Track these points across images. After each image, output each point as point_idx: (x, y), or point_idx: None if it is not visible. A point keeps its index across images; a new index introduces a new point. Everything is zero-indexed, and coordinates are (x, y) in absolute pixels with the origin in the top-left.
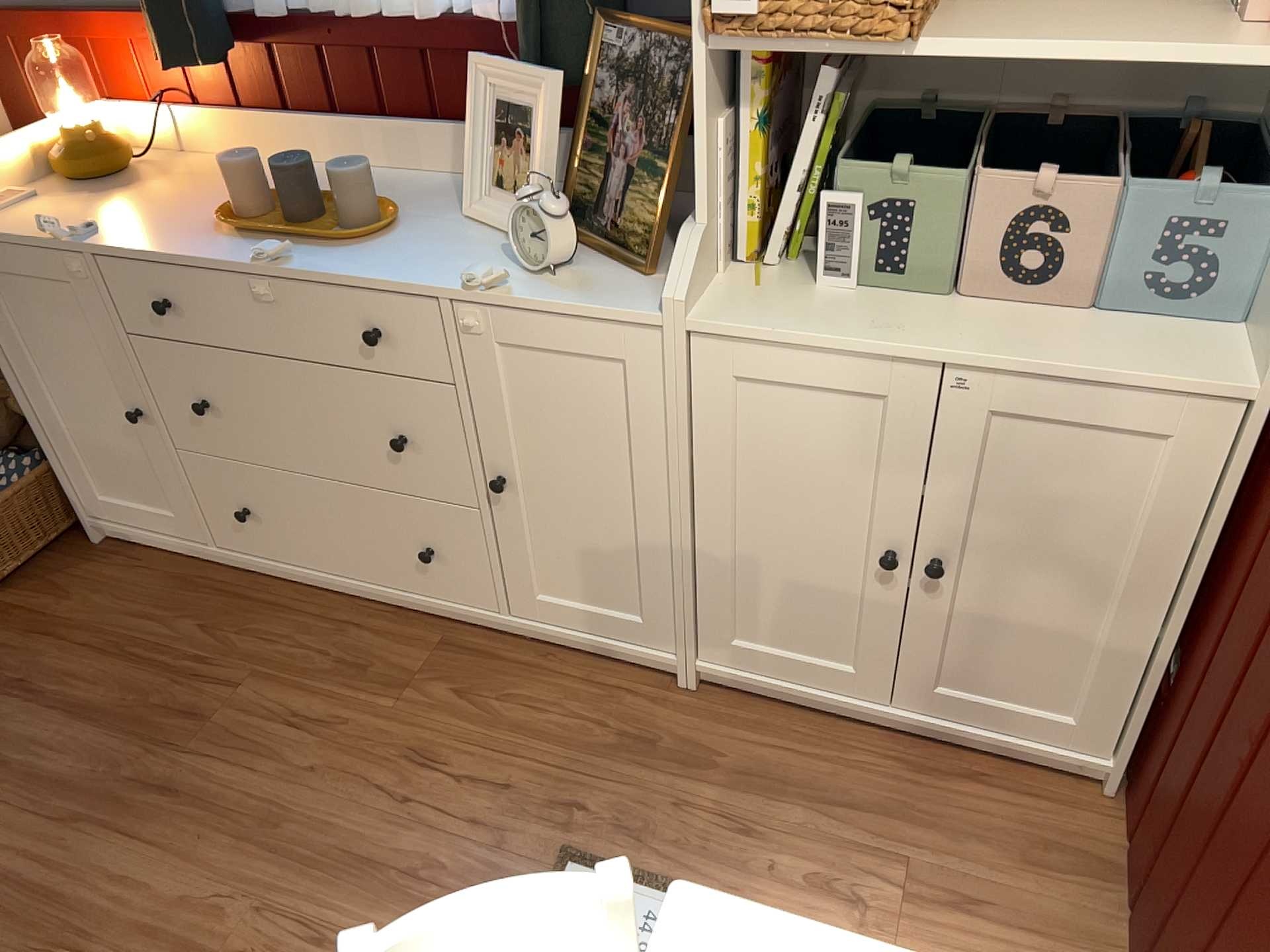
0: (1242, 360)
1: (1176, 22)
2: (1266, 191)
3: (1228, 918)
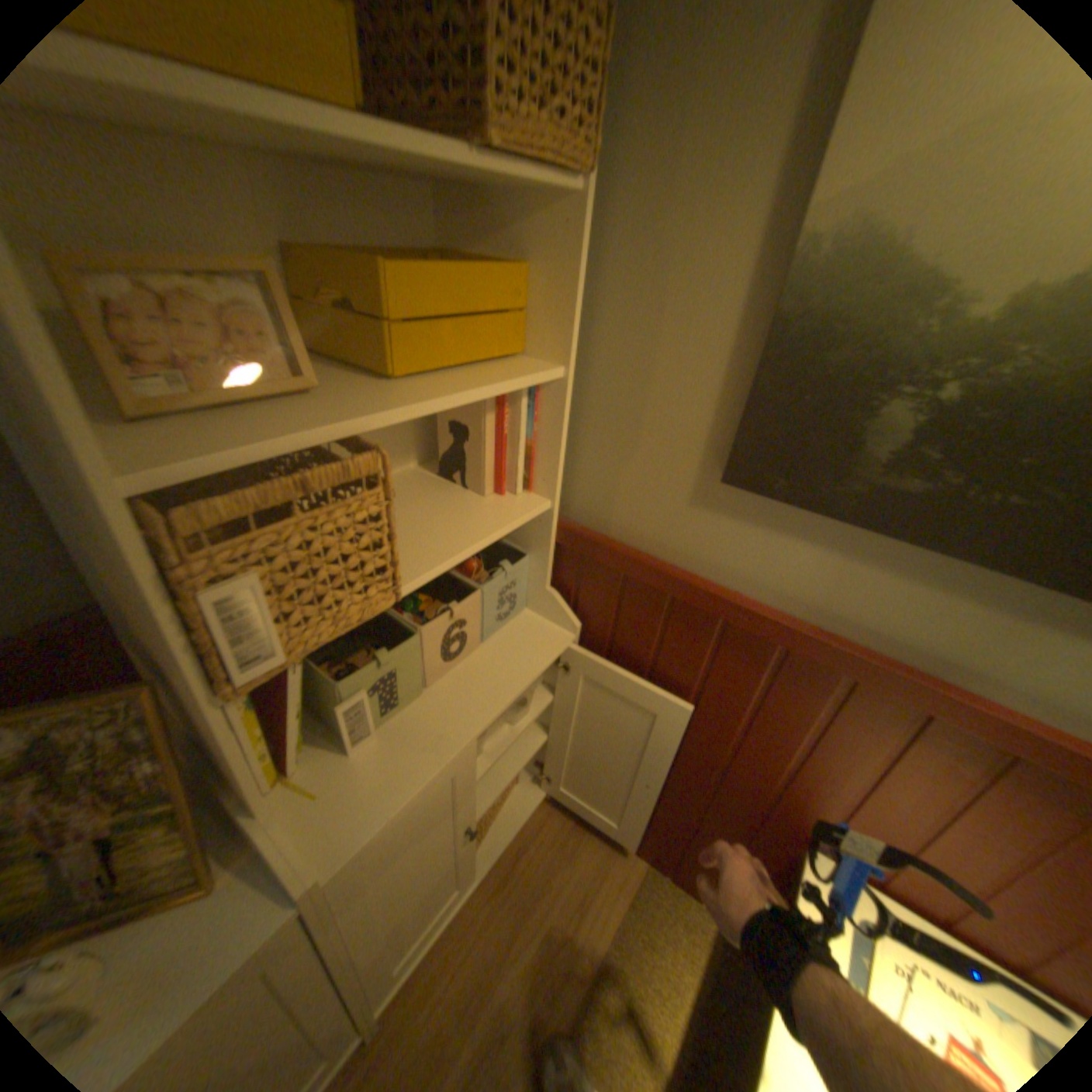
0: (557, 621)
1: (447, 493)
2: (521, 550)
3: (718, 814)
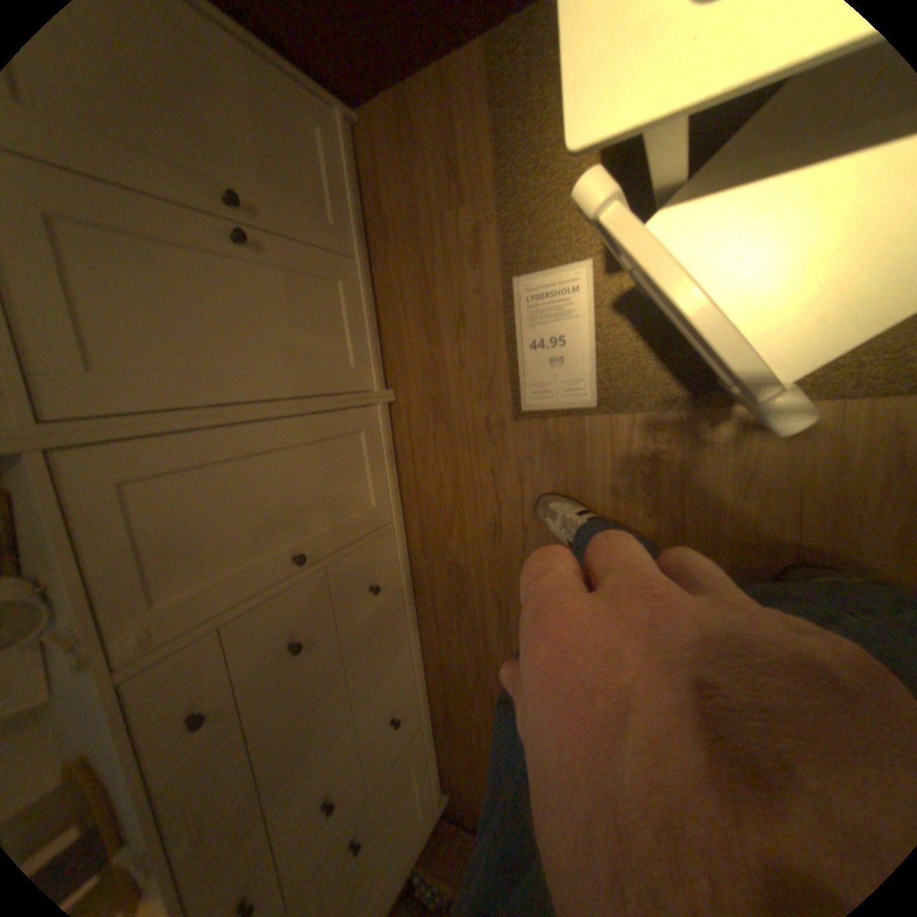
0: None
1: None
2: None
3: None
